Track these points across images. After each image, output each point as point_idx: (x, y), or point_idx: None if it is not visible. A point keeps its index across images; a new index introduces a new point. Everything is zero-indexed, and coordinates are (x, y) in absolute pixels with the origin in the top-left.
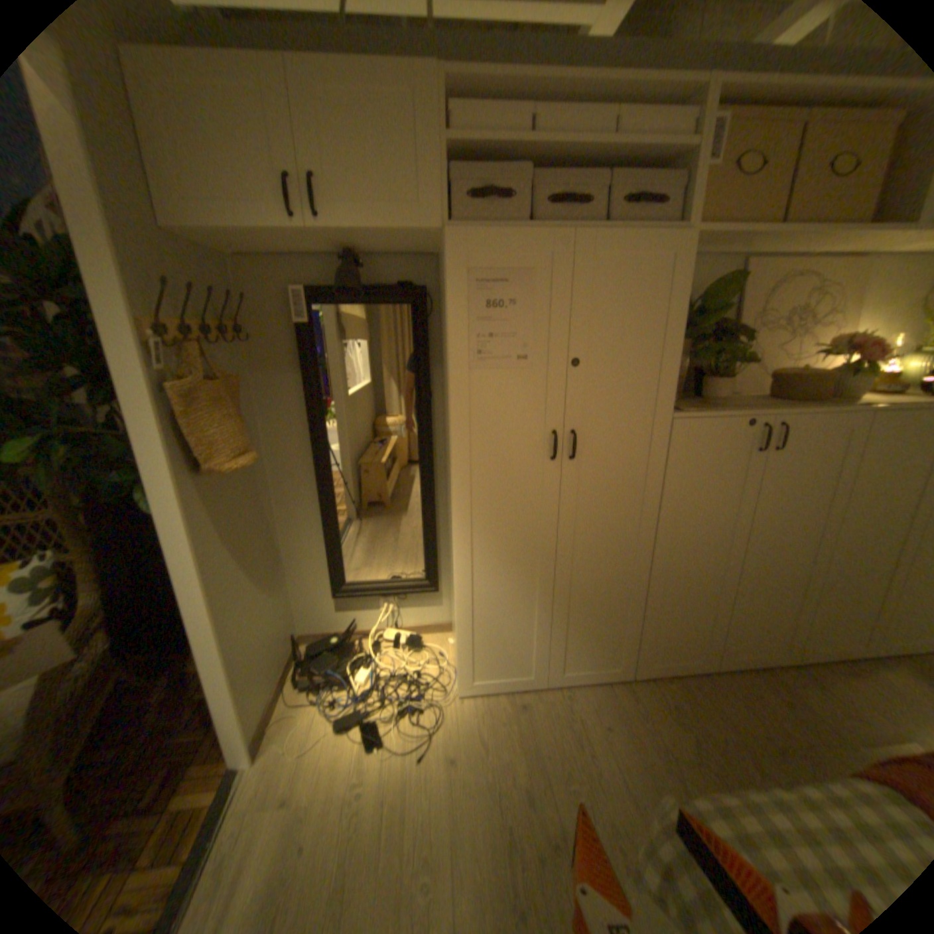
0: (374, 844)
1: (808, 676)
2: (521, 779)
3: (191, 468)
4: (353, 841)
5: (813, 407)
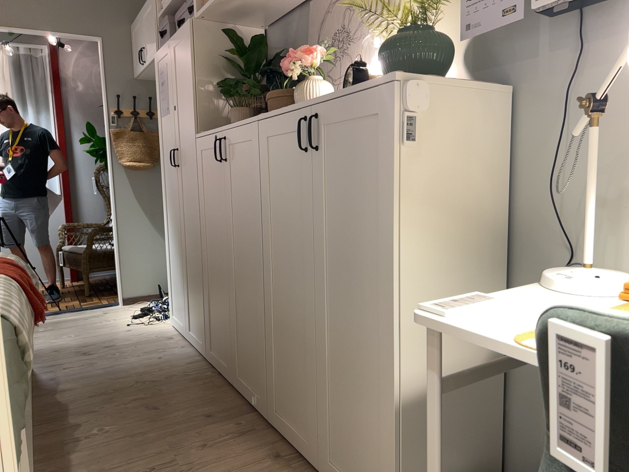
0: (88, 327)
1: (259, 431)
2: (122, 343)
3: (120, 162)
4: (90, 324)
5: (242, 122)
